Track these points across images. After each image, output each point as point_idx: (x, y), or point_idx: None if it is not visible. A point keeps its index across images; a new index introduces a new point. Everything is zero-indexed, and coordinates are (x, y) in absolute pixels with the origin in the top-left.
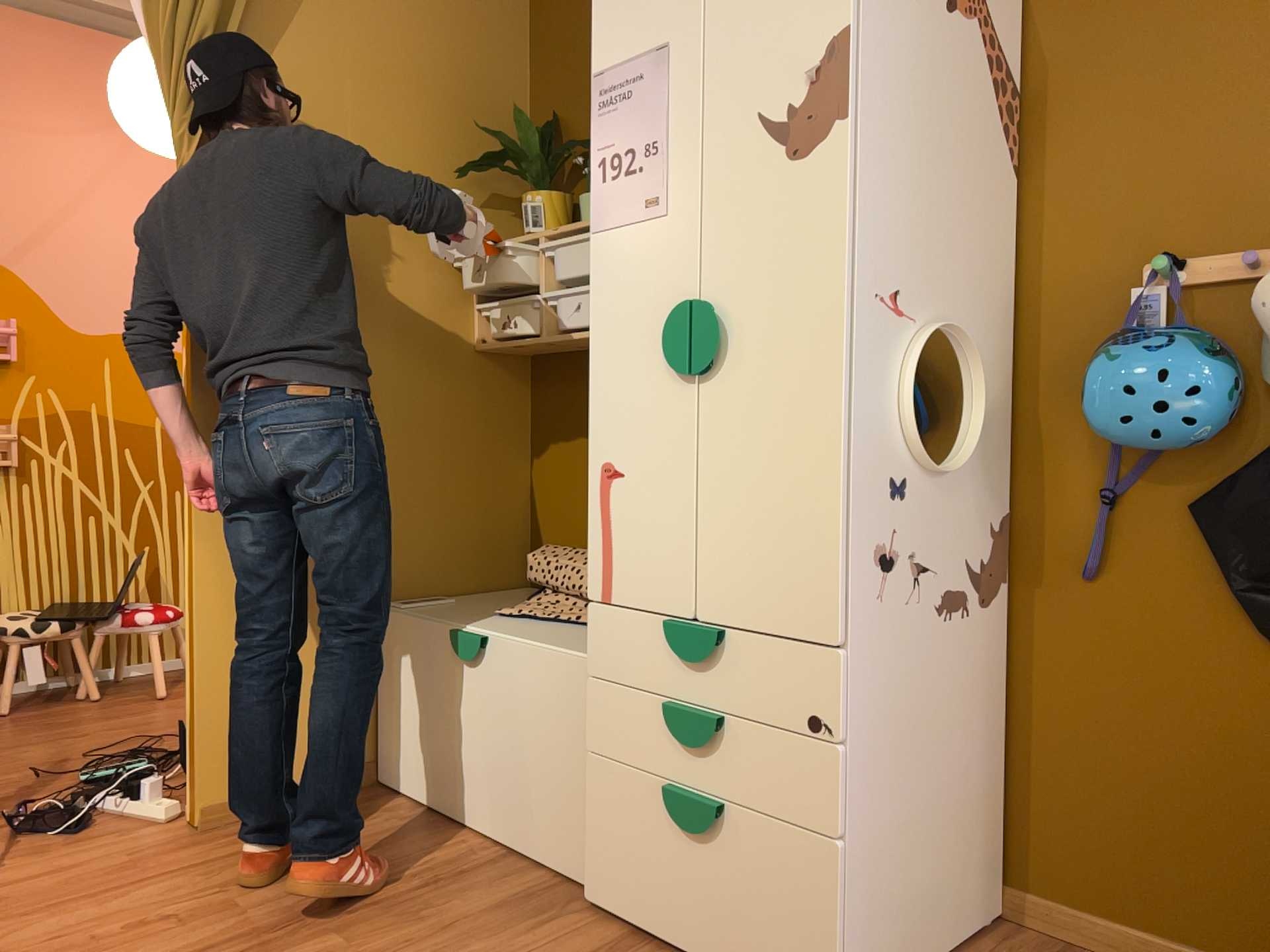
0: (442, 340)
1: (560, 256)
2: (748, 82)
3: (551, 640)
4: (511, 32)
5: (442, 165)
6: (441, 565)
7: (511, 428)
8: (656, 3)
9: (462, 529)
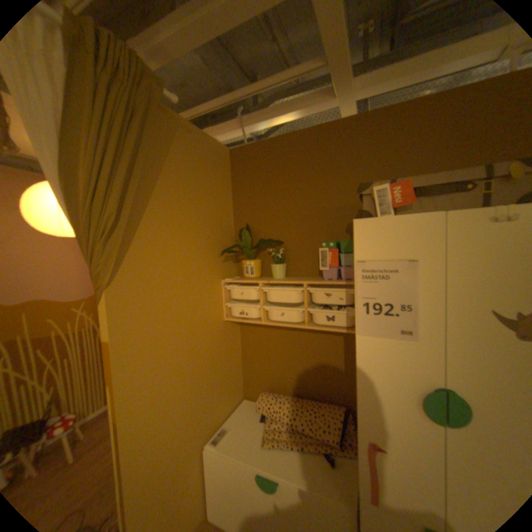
0: (214, 322)
1: (270, 292)
2: (484, 292)
3: (311, 481)
4: (226, 190)
5: (209, 249)
6: (220, 412)
7: (236, 343)
8: (407, 236)
9: (225, 392)
